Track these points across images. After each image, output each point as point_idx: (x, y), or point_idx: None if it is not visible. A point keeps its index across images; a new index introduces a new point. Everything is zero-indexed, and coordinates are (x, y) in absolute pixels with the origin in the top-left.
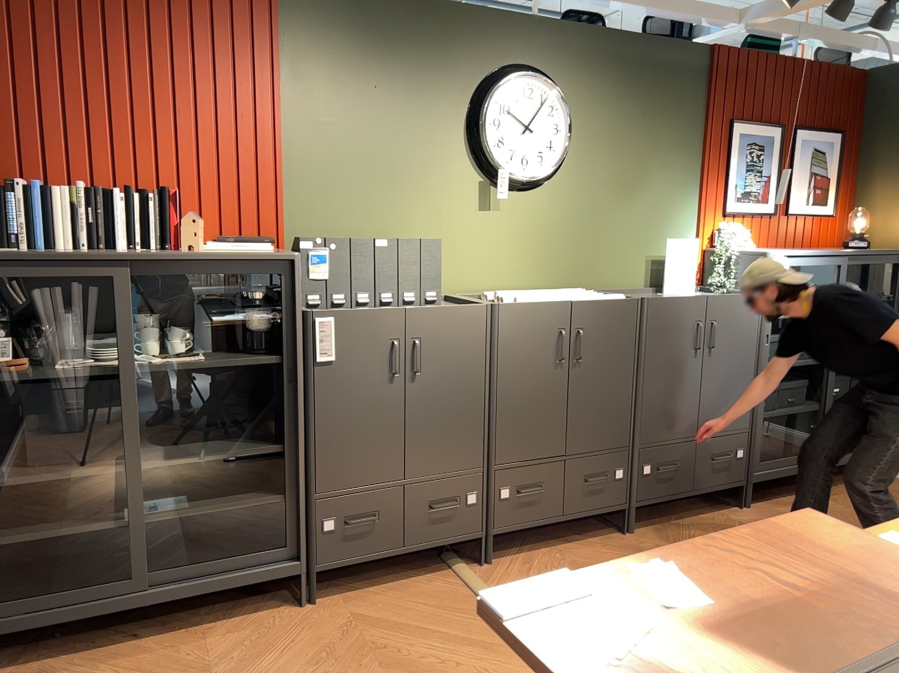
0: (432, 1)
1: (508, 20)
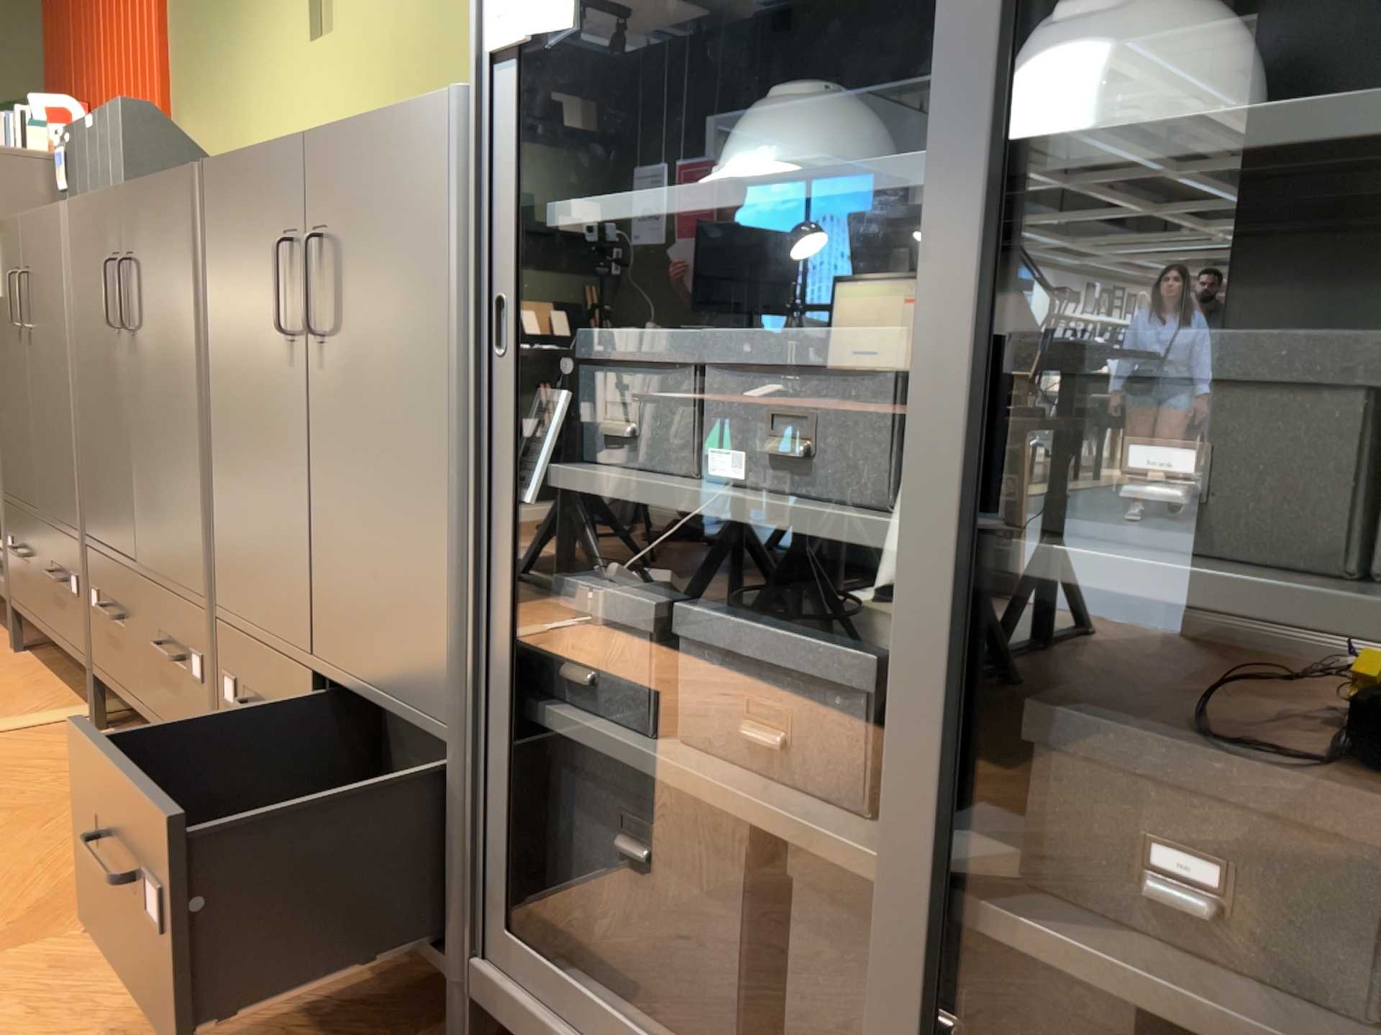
0: None
1: None
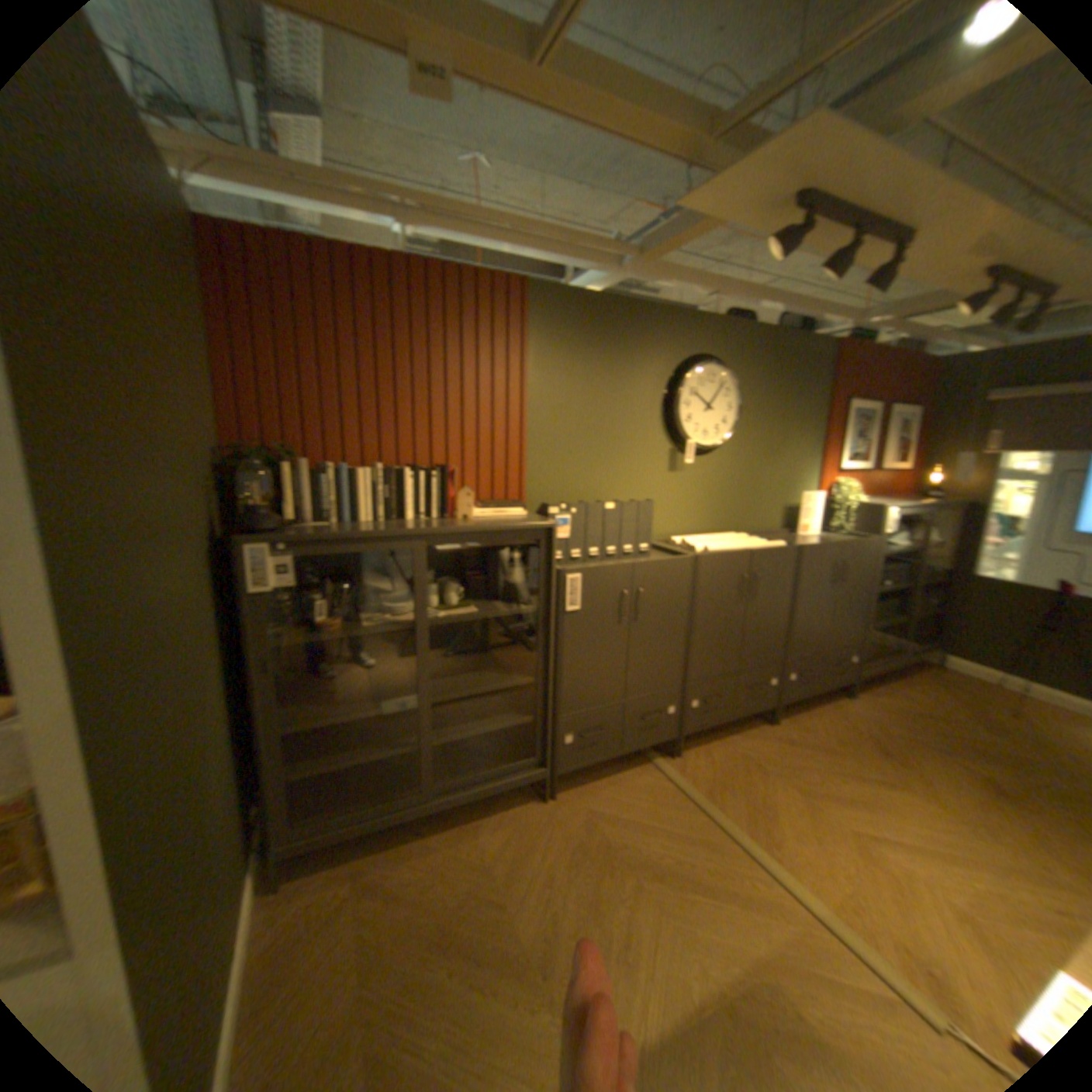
0: (643, 300)
1: (698, 316)
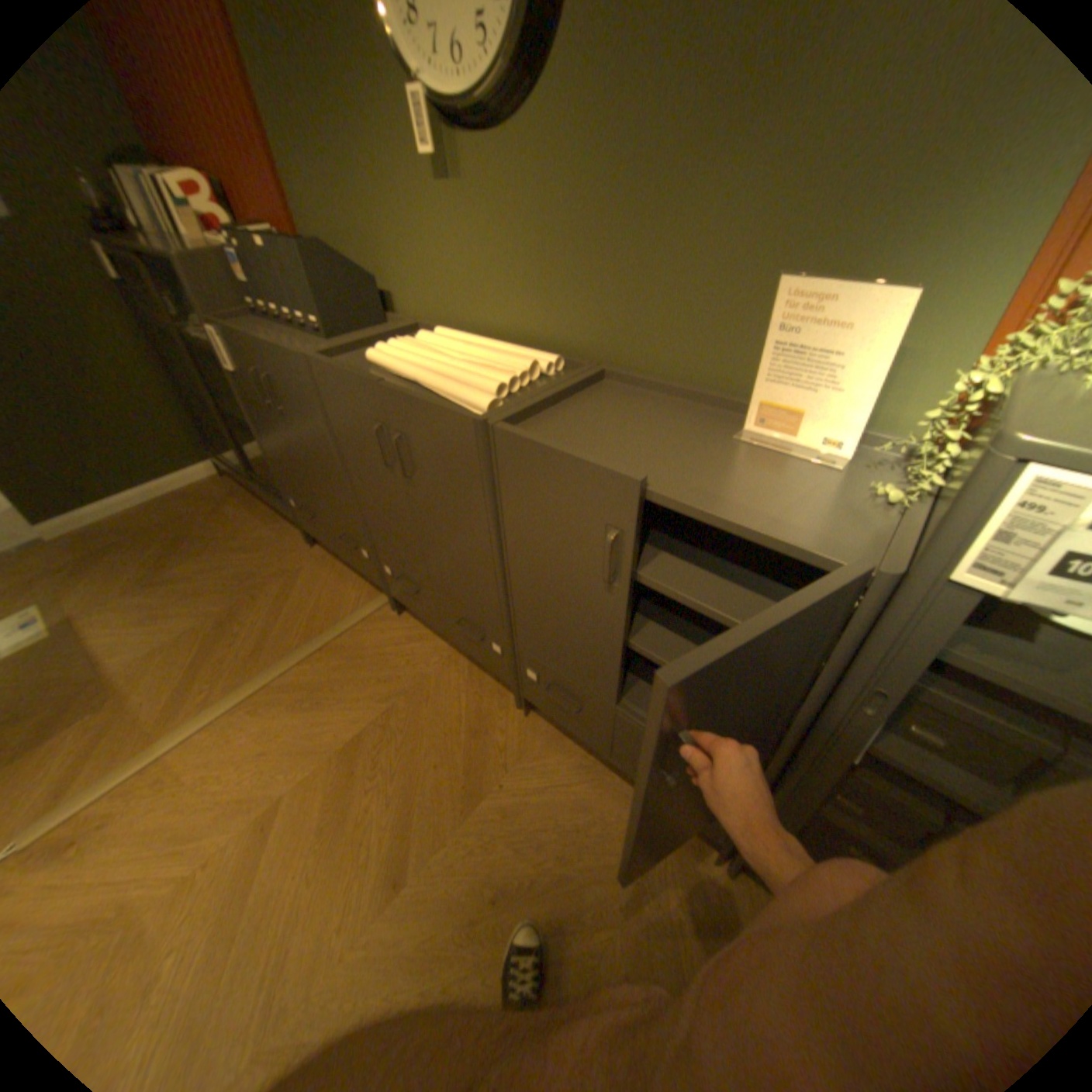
0: None
1: None
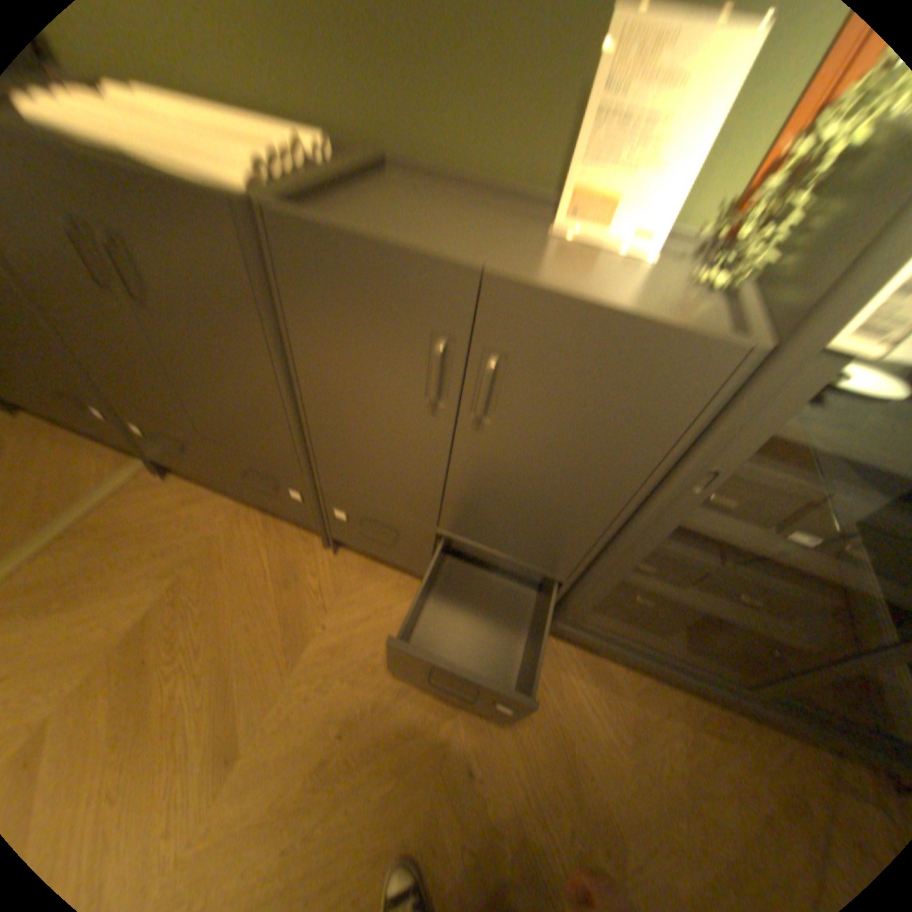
0: None
1: None
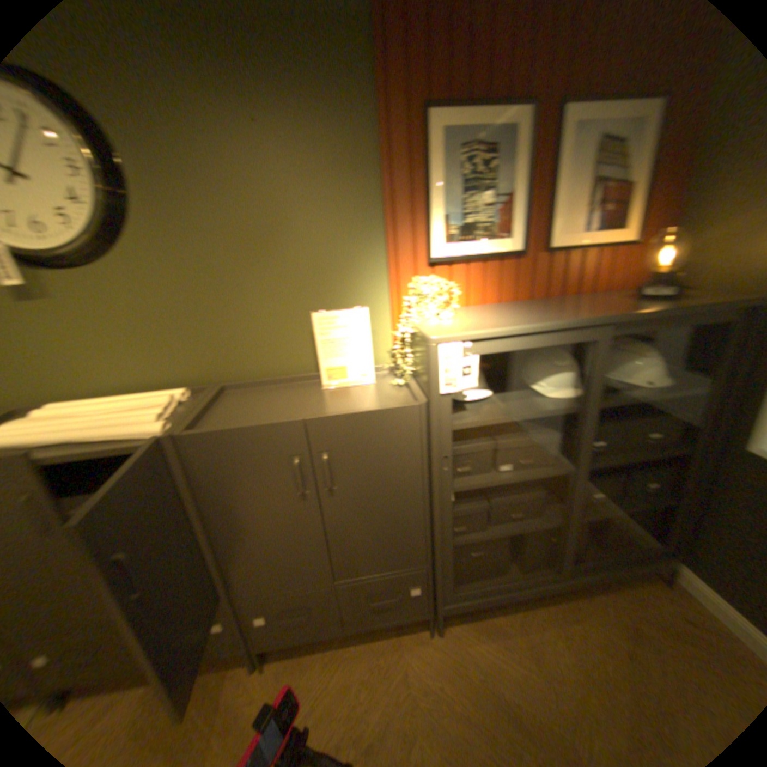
0: None
1: None
